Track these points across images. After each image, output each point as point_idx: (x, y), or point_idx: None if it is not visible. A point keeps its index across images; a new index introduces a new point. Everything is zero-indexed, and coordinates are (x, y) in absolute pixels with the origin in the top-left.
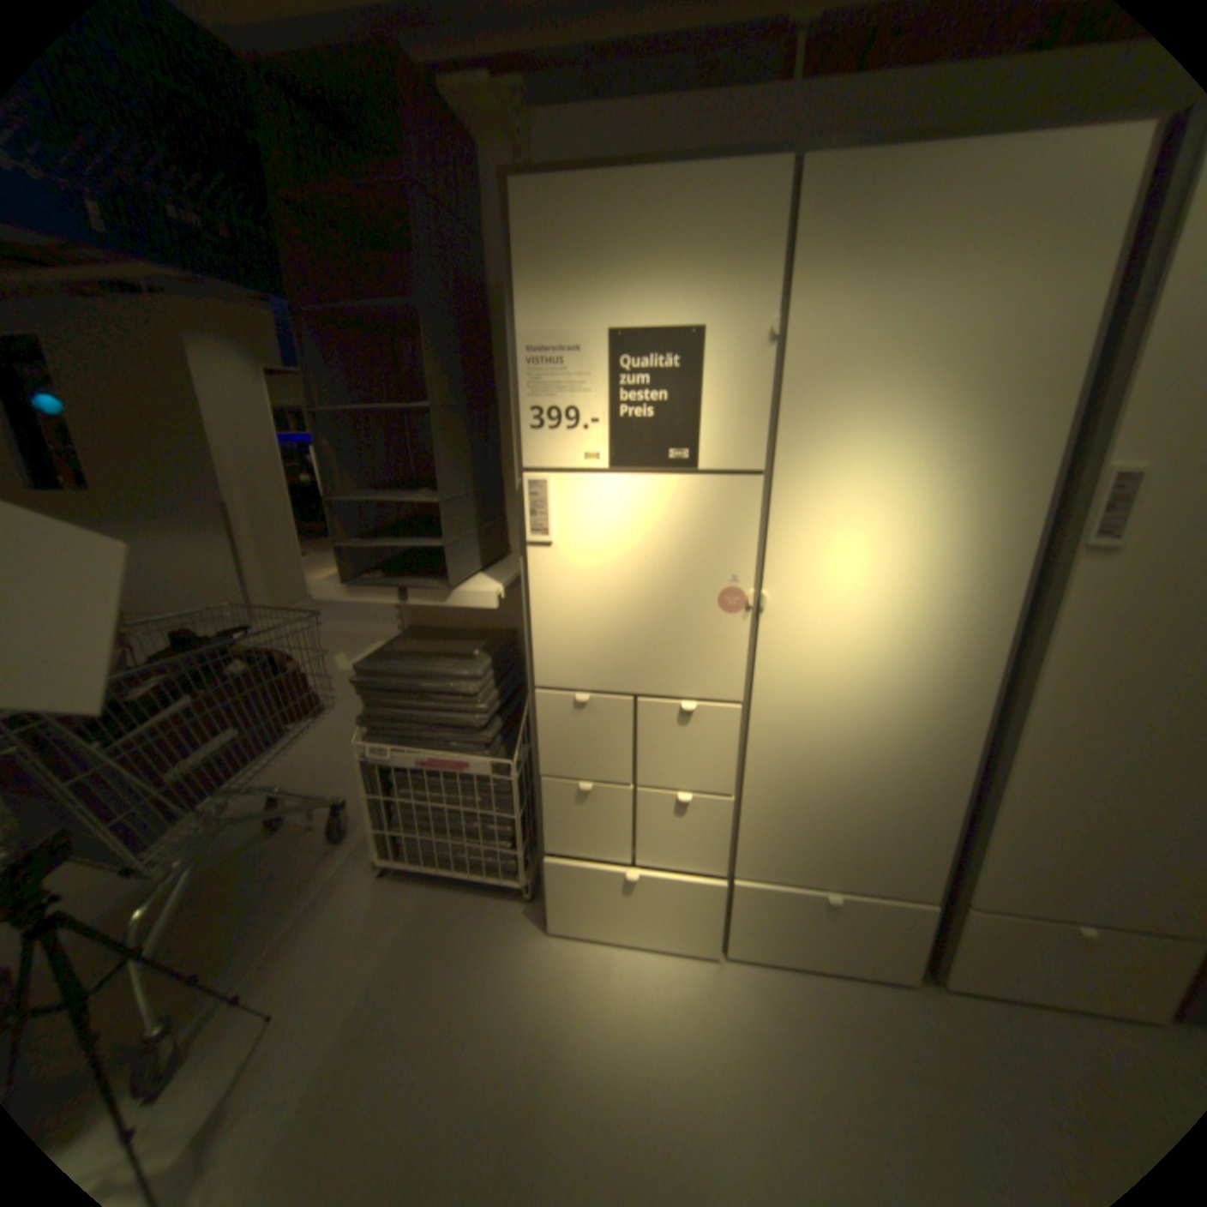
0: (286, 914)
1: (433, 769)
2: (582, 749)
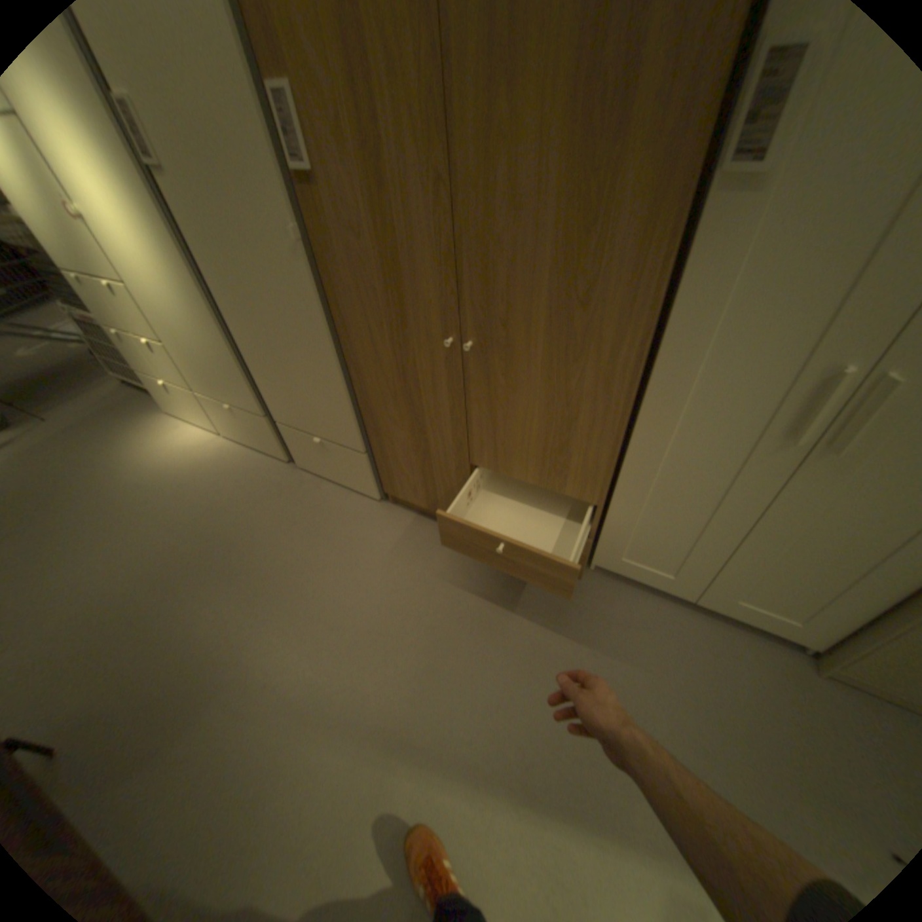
0: (82, 391)
1: (89, 322)
2: (102, 311)
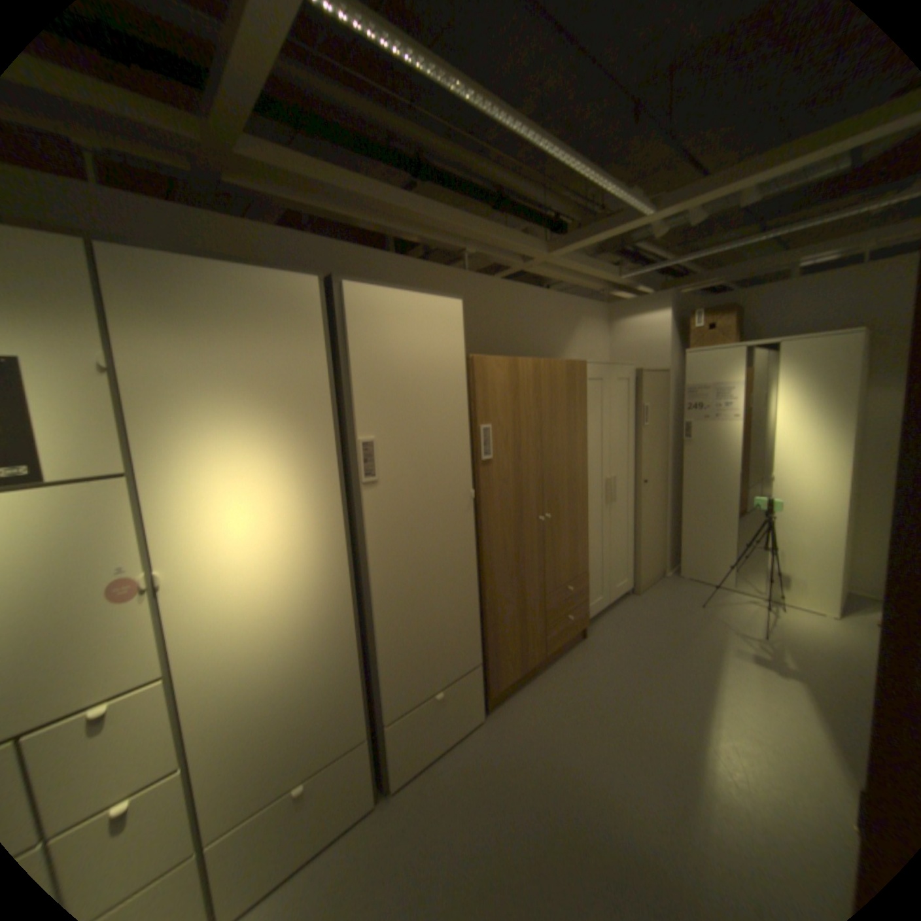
0: None
1: None
2: None
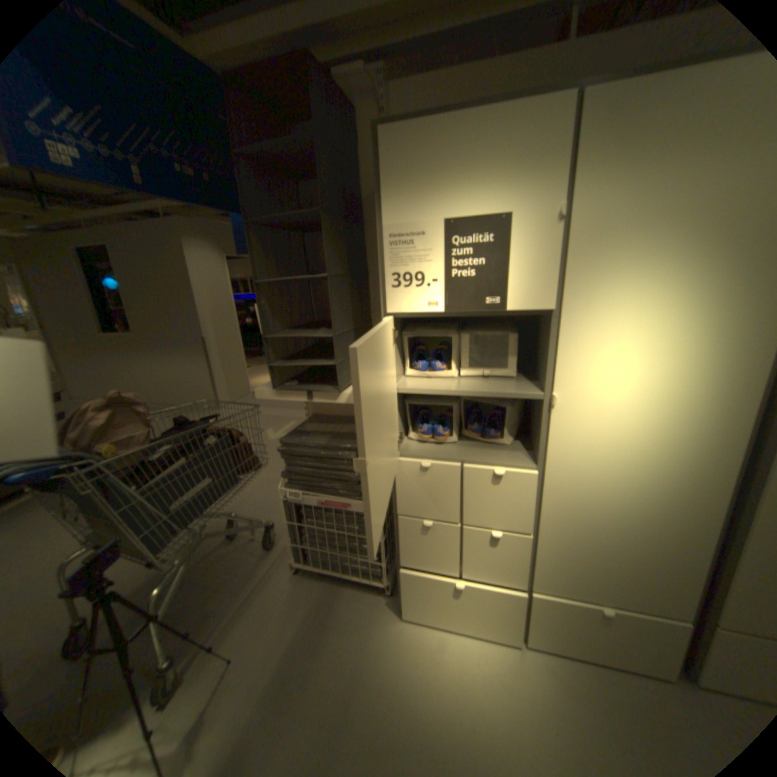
0: (239, 595)
1: (328, 507)
2: (425, 499)
